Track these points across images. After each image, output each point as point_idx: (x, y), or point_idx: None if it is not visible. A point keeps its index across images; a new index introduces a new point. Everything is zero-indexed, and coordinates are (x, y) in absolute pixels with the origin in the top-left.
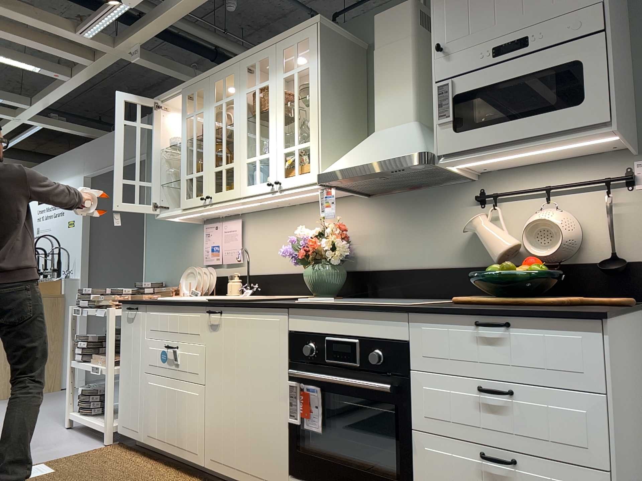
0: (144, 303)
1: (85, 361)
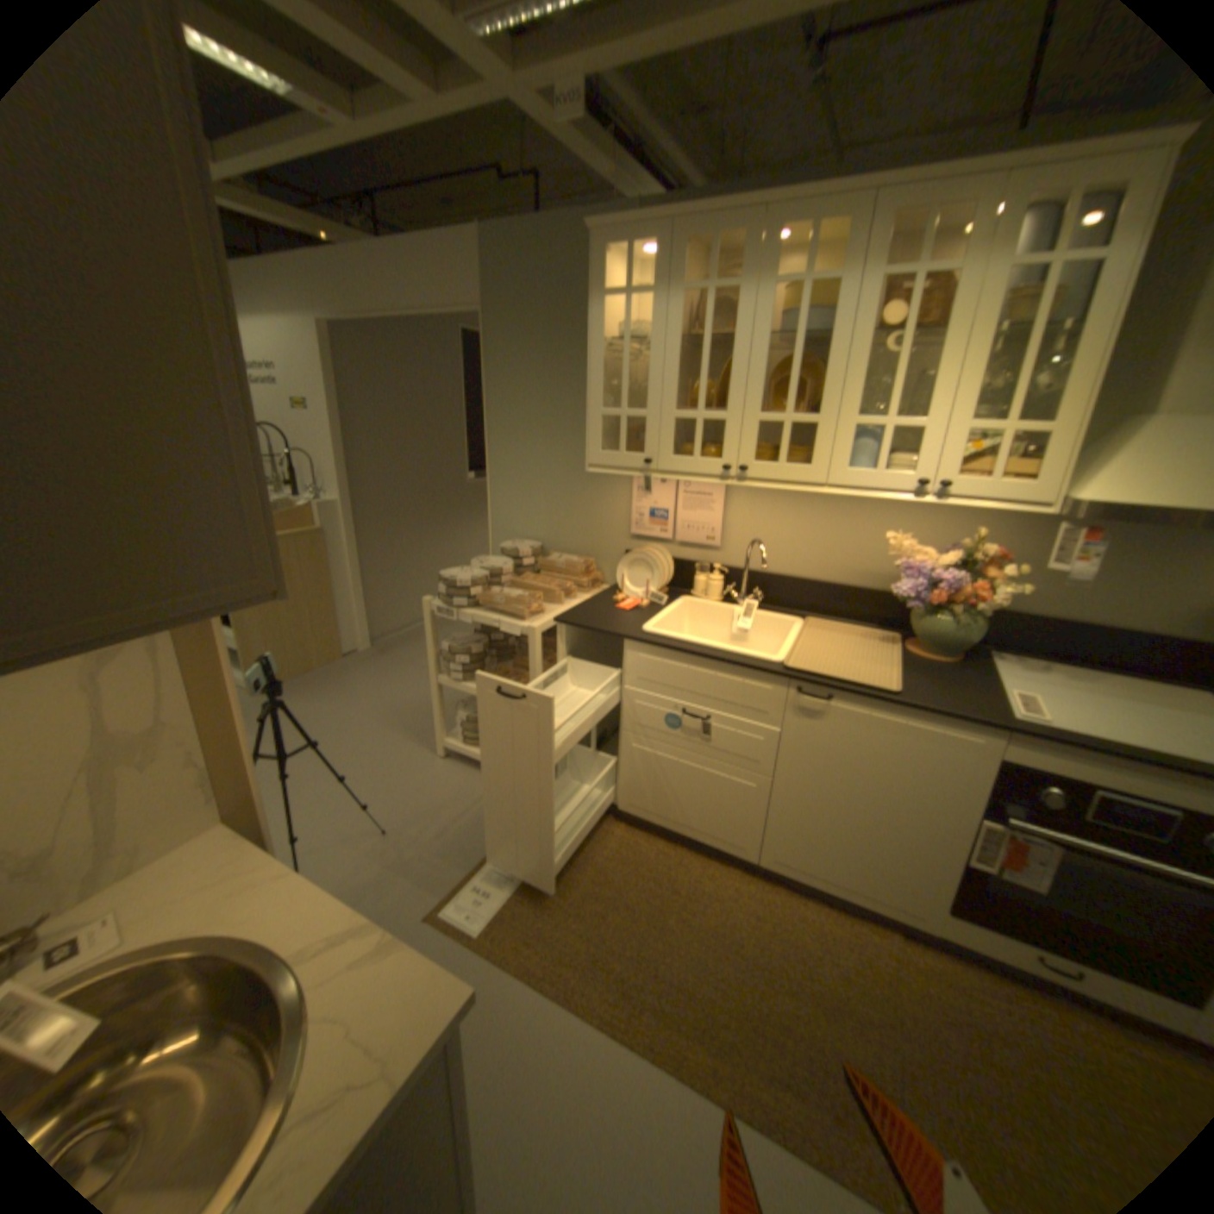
0: (624, 640)
1: (465, 681)
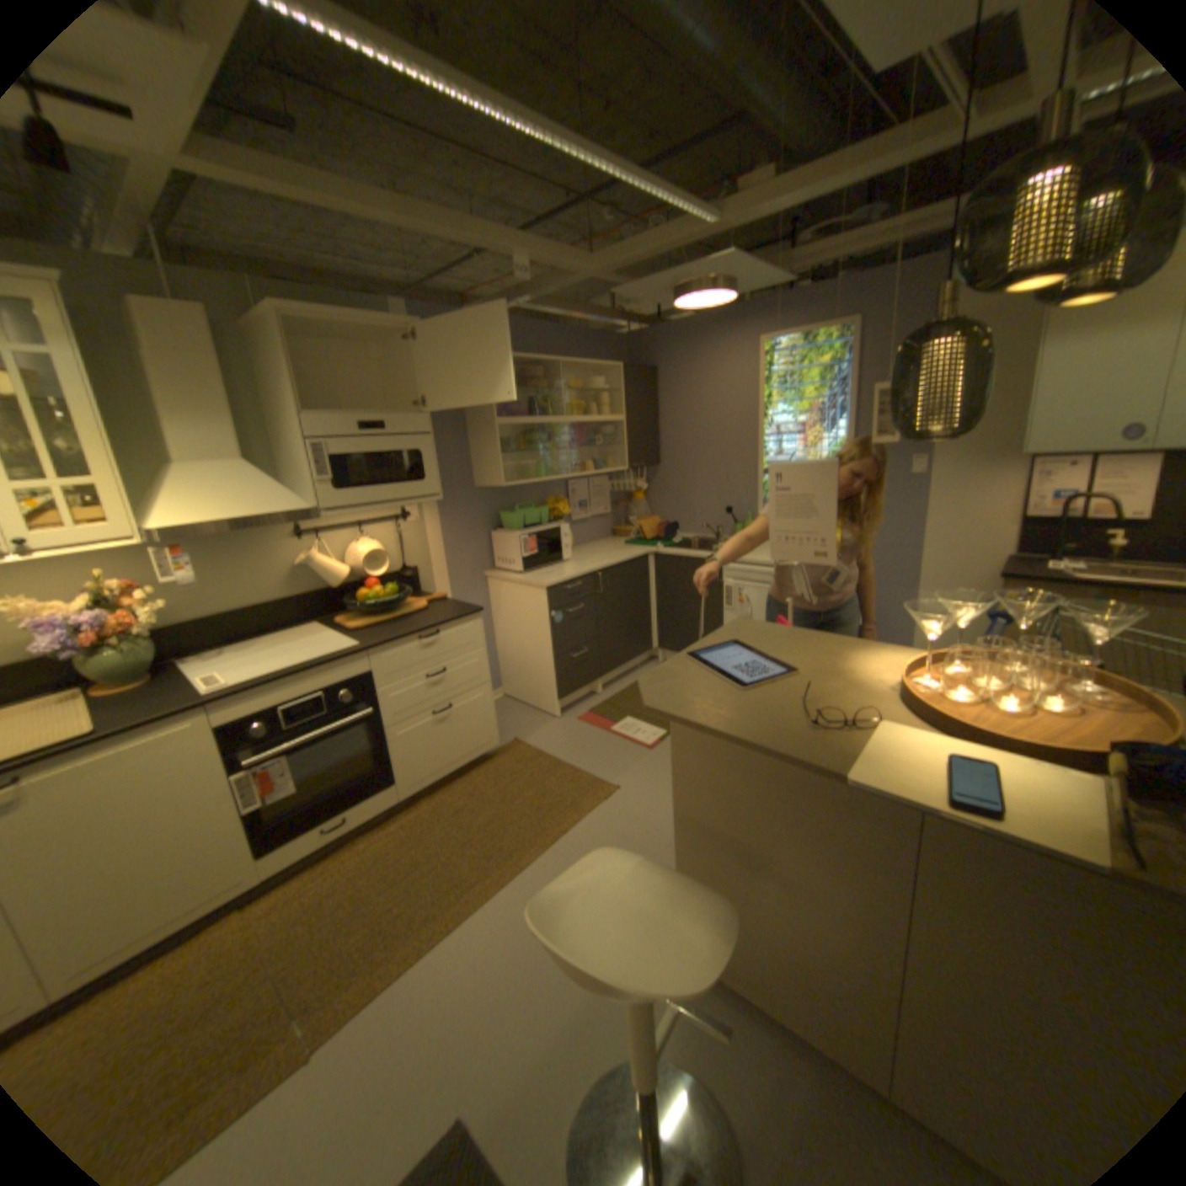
0: None
1: None
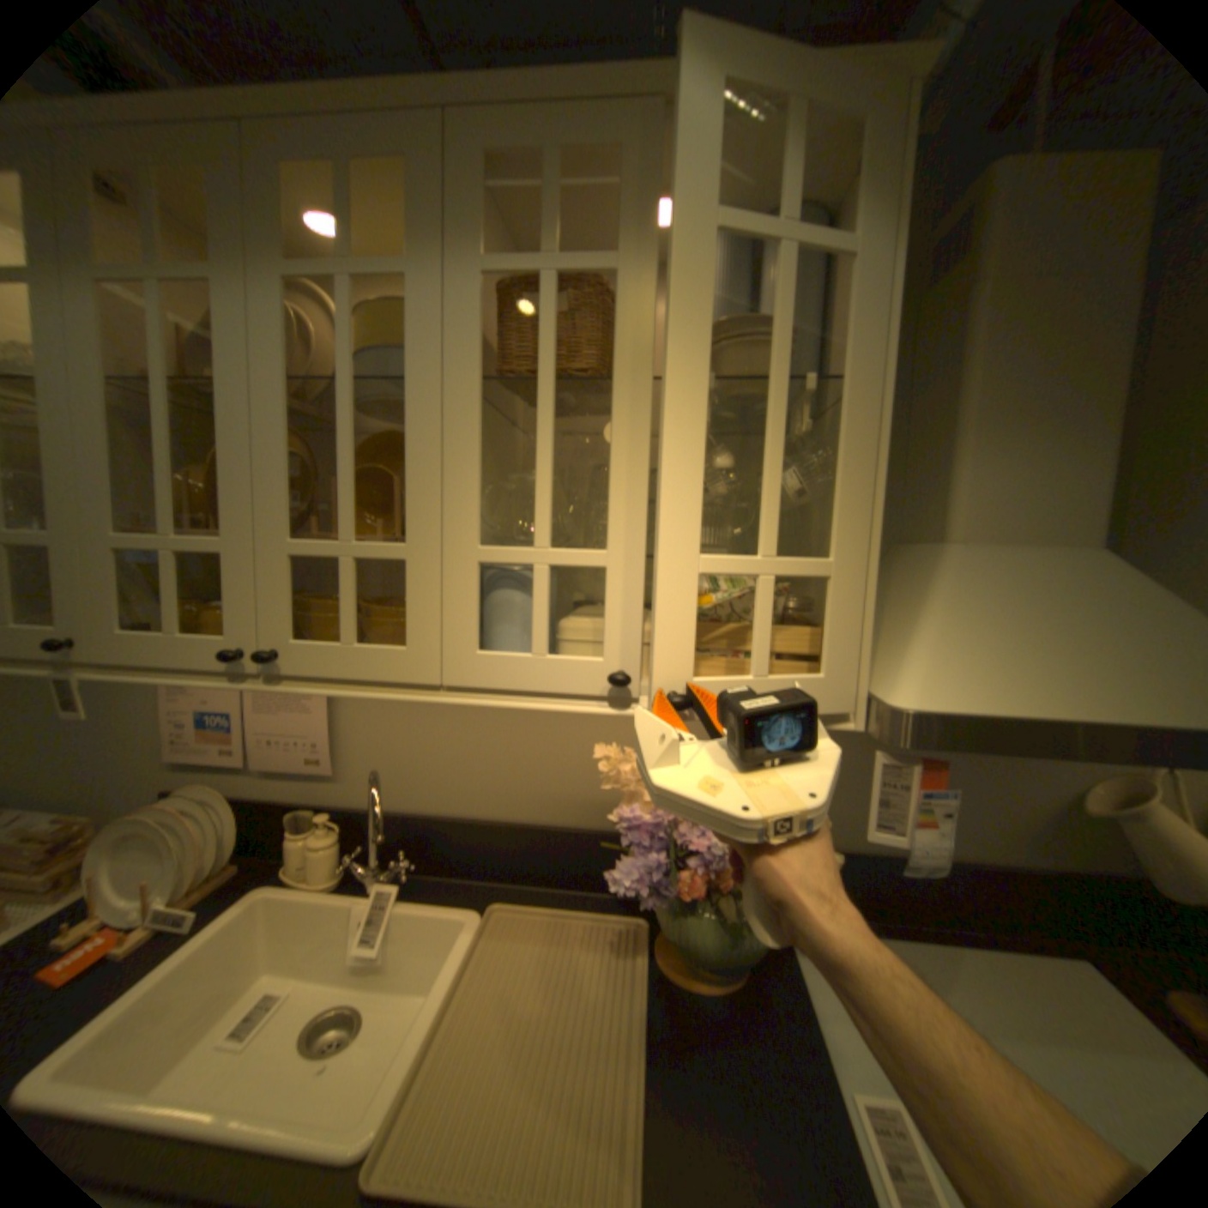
0: None
1: None
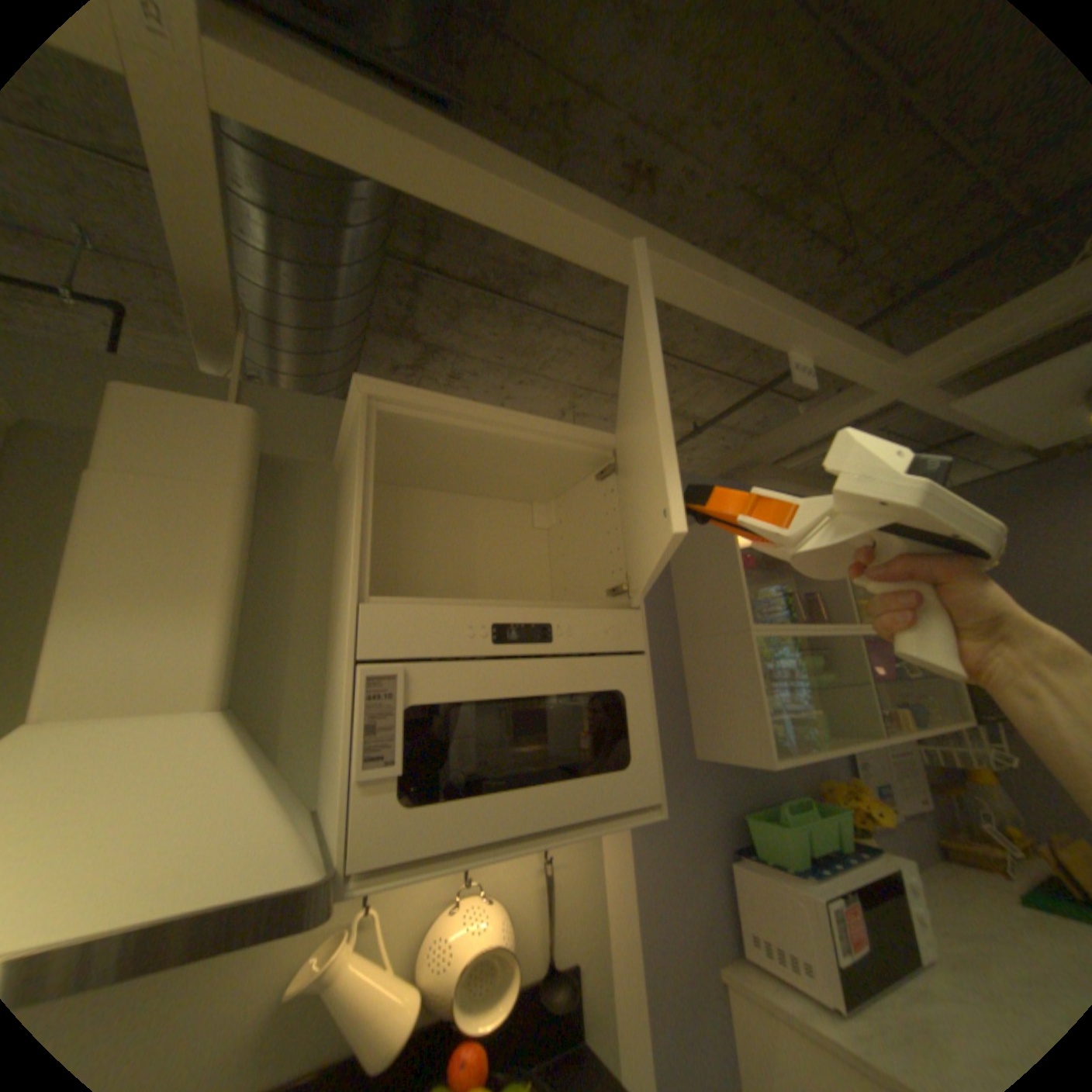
0: None
1: None
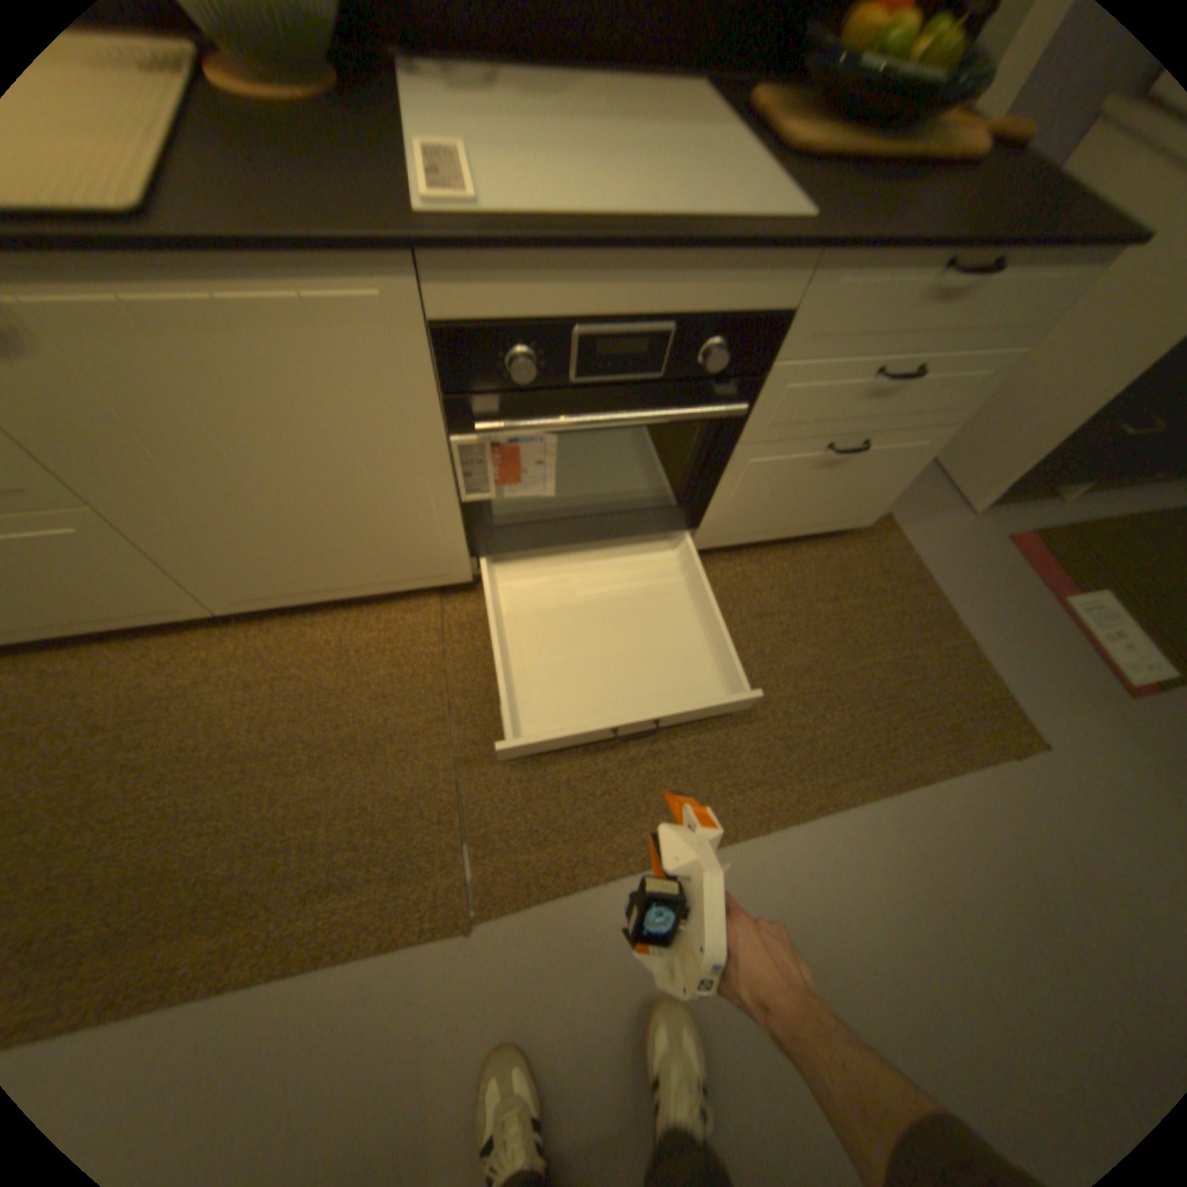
0: None
1: None
